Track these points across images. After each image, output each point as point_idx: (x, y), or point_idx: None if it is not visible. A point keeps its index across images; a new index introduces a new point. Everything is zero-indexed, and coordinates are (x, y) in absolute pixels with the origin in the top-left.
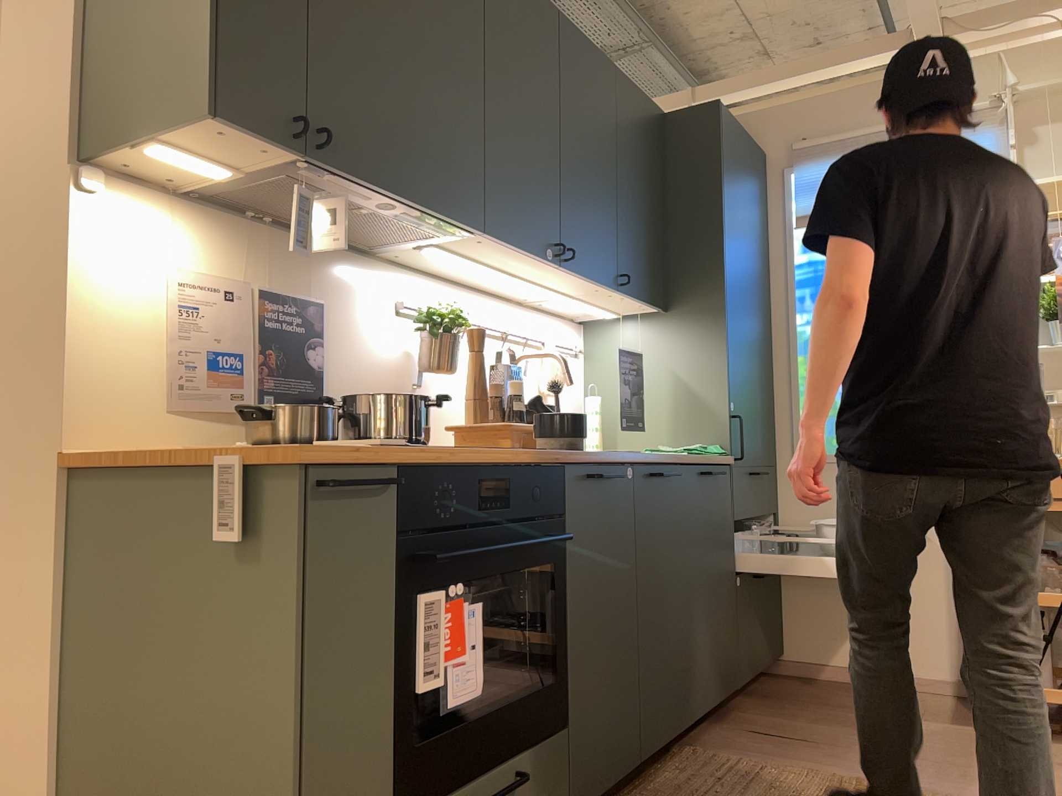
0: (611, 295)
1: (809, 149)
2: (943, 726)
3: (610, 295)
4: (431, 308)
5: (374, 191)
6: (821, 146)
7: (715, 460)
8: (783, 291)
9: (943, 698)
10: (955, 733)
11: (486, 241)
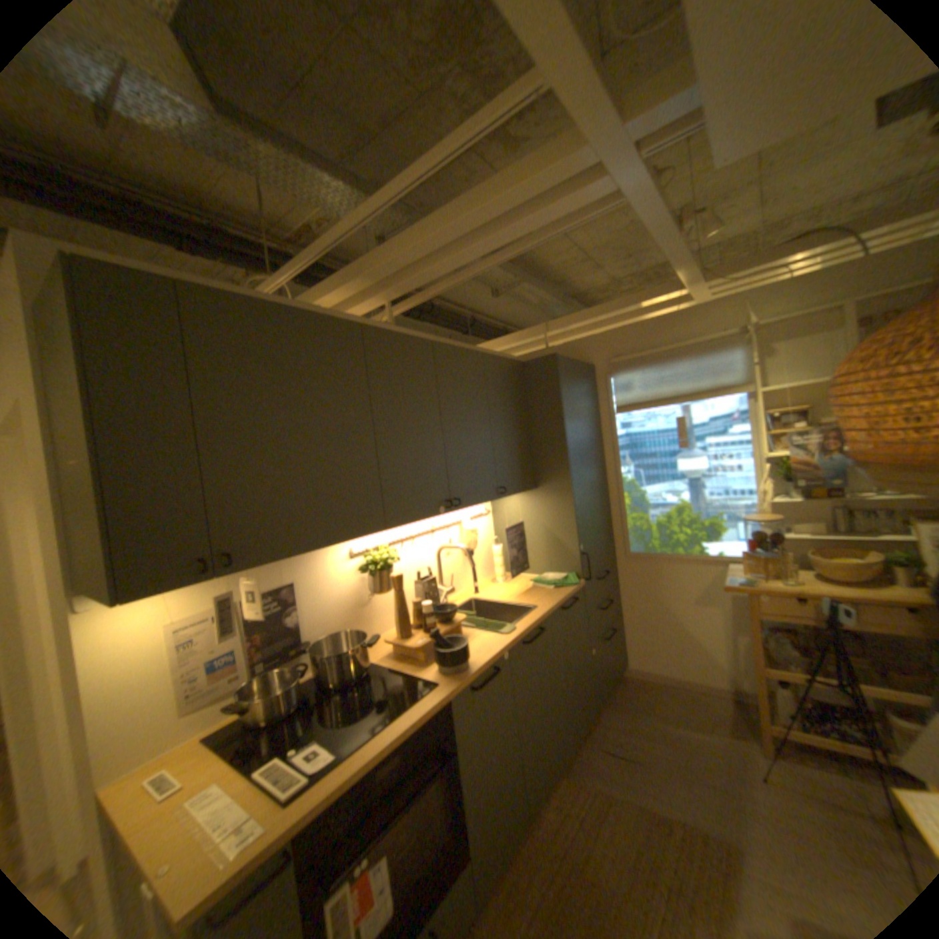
0: (495, 498)
1: (621, 362)
2: (725, 742)
3: (495, 498)
4: (371, 554)
5: (288, 557)
6: (629, 360)
7: (570, 592)
8: (612, 452)
9: (726, 705)
10: (732, 752)
11: (391, 526)
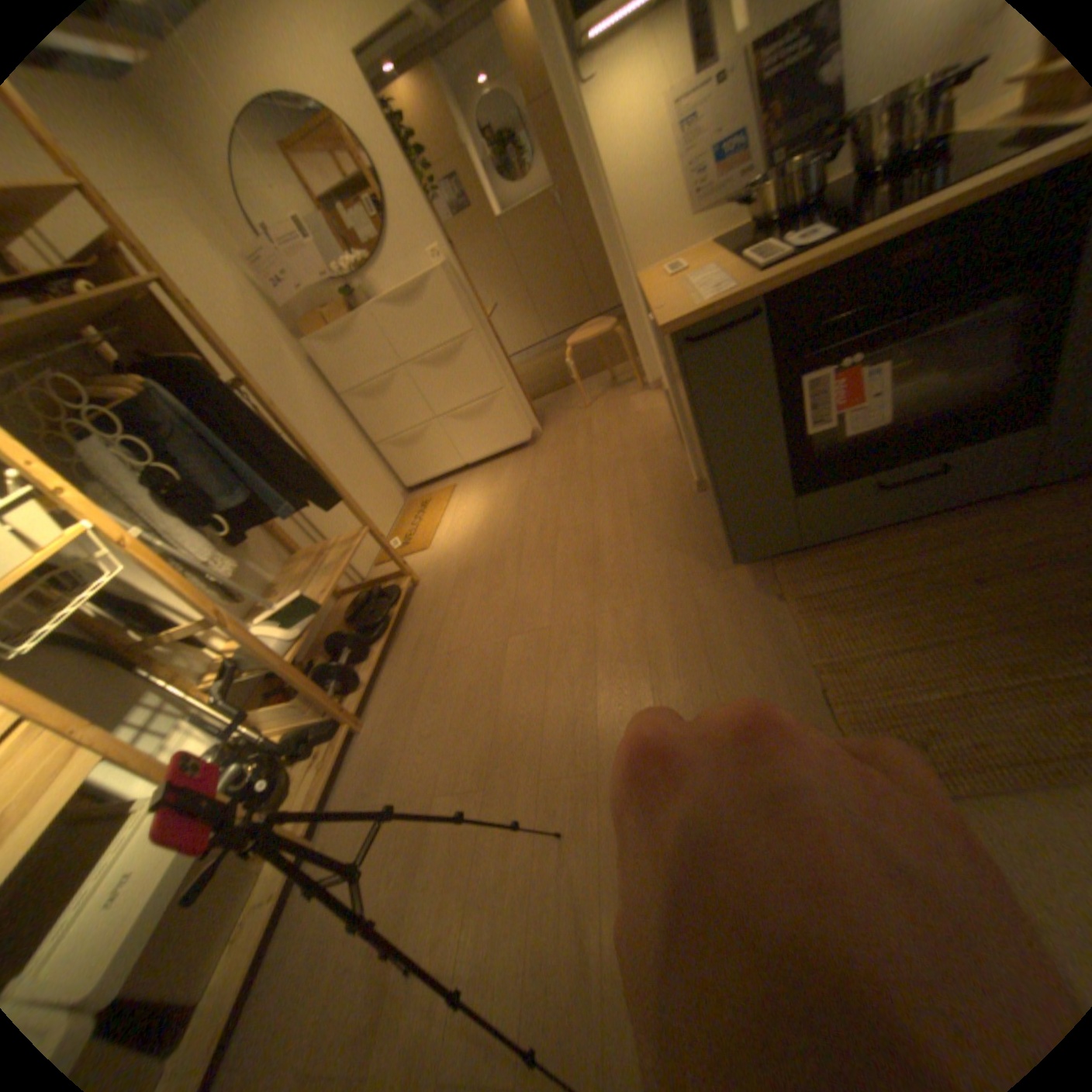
0: None
1: None
2: None
3: None
4: None
5: None
6: None
7: None
8: None
9: None
10: None
11: None
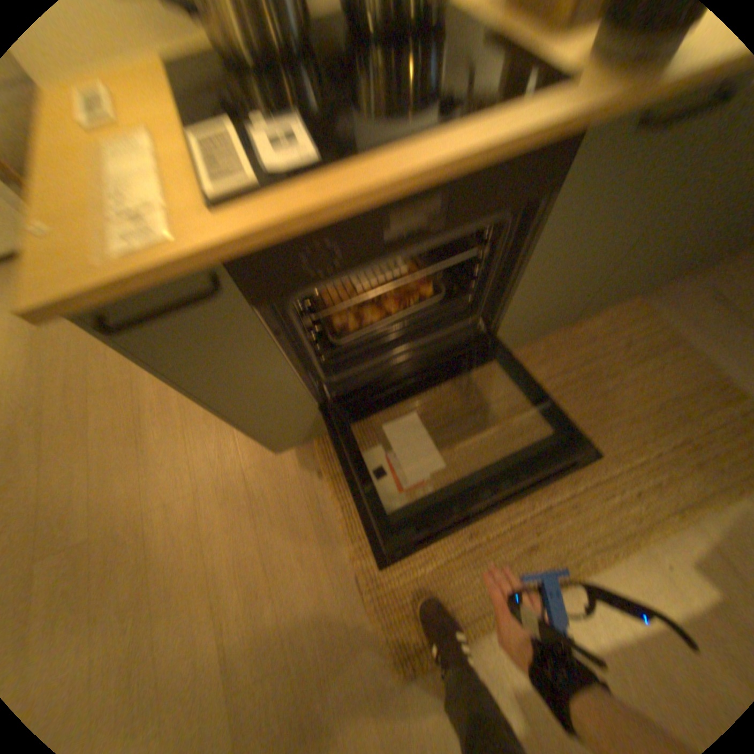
0: None
1: None
2: None
3: None
4: None
5: None
6: None
7: None
8: None
9: None
10: None
11: None
